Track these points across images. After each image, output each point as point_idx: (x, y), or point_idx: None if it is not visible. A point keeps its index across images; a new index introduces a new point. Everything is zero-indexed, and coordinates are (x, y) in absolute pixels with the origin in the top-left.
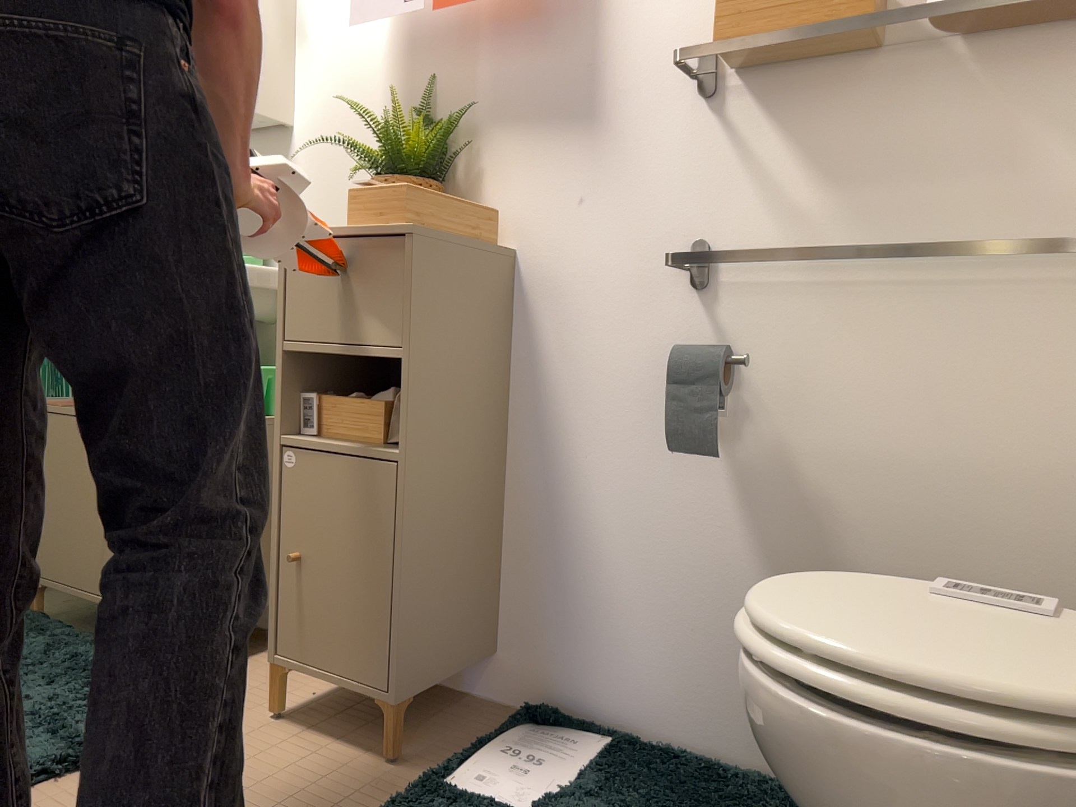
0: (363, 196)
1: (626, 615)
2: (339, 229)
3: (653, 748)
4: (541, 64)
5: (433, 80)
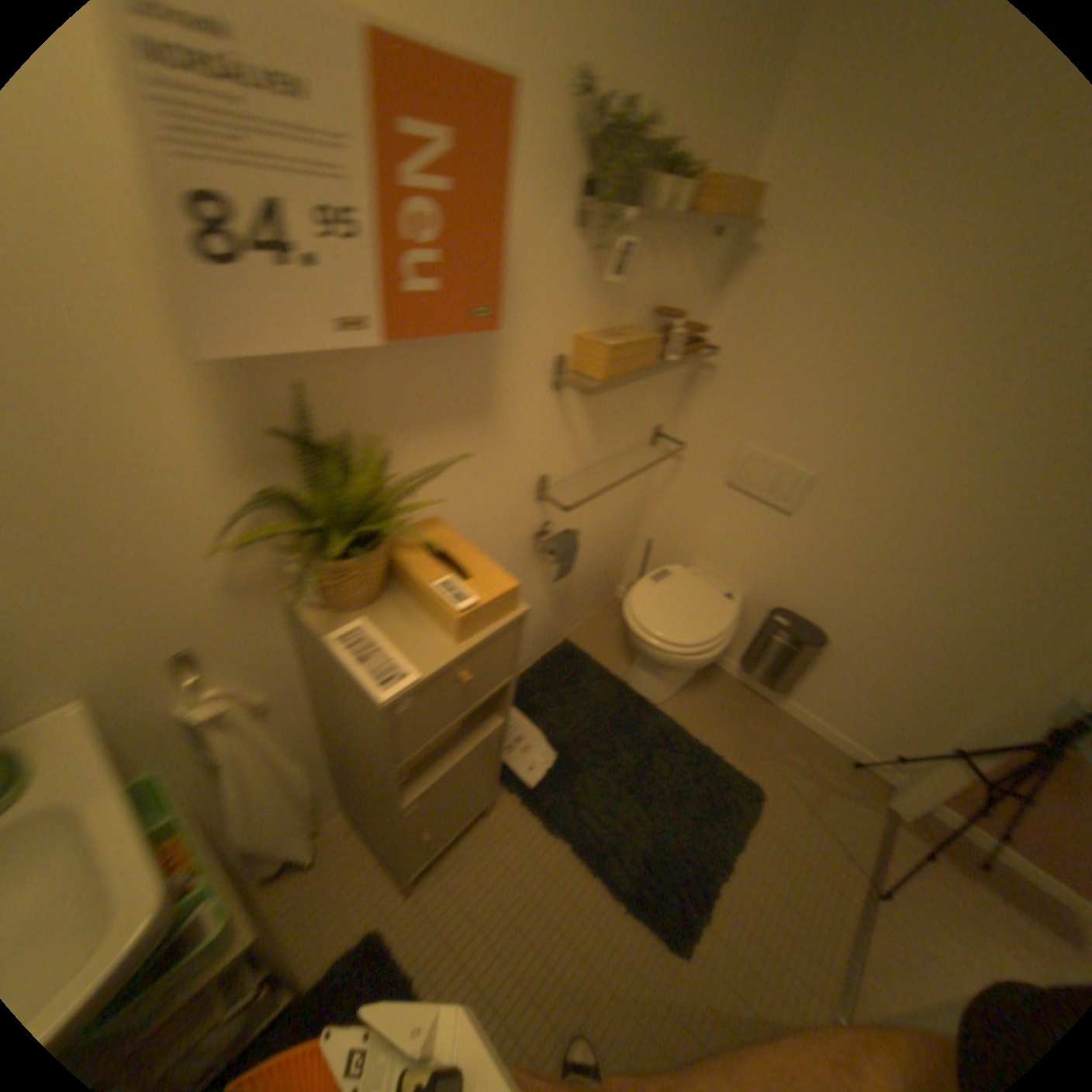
0: (476, 611)
1: None
2: (460, 651)
3: (519, 686)
4: (446, 363)
5: (302, 385)
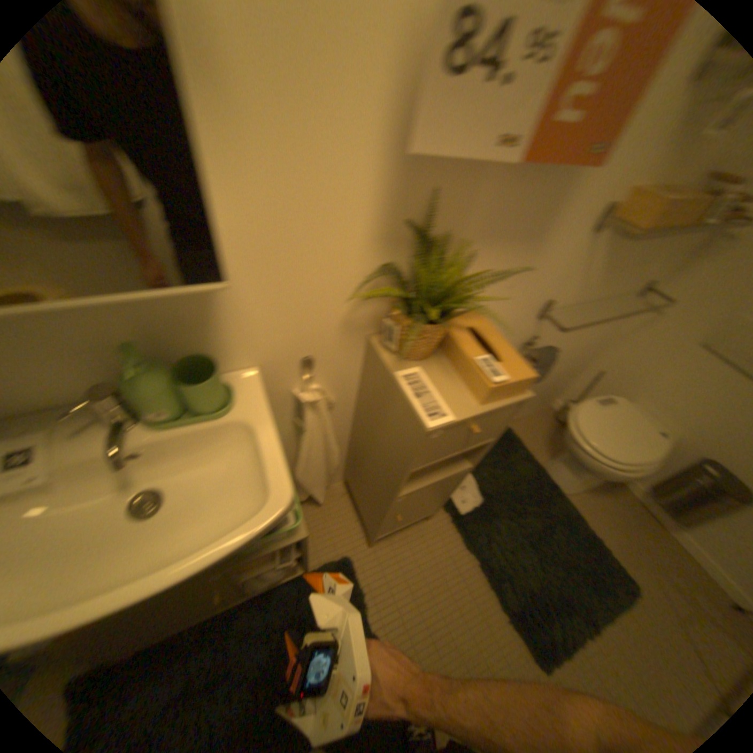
0: (502, 387)
1: None
2: (480, 410)
3: None
4: (530, 191)
5: (436, 190)
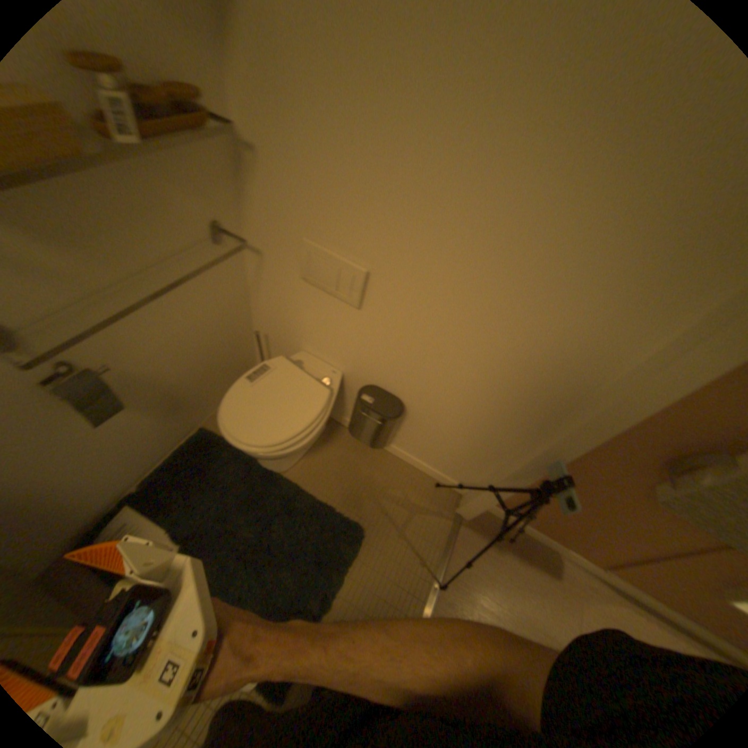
0: None
1: (88, 482)
2: None
3: (143, 488)
4: None
5: None
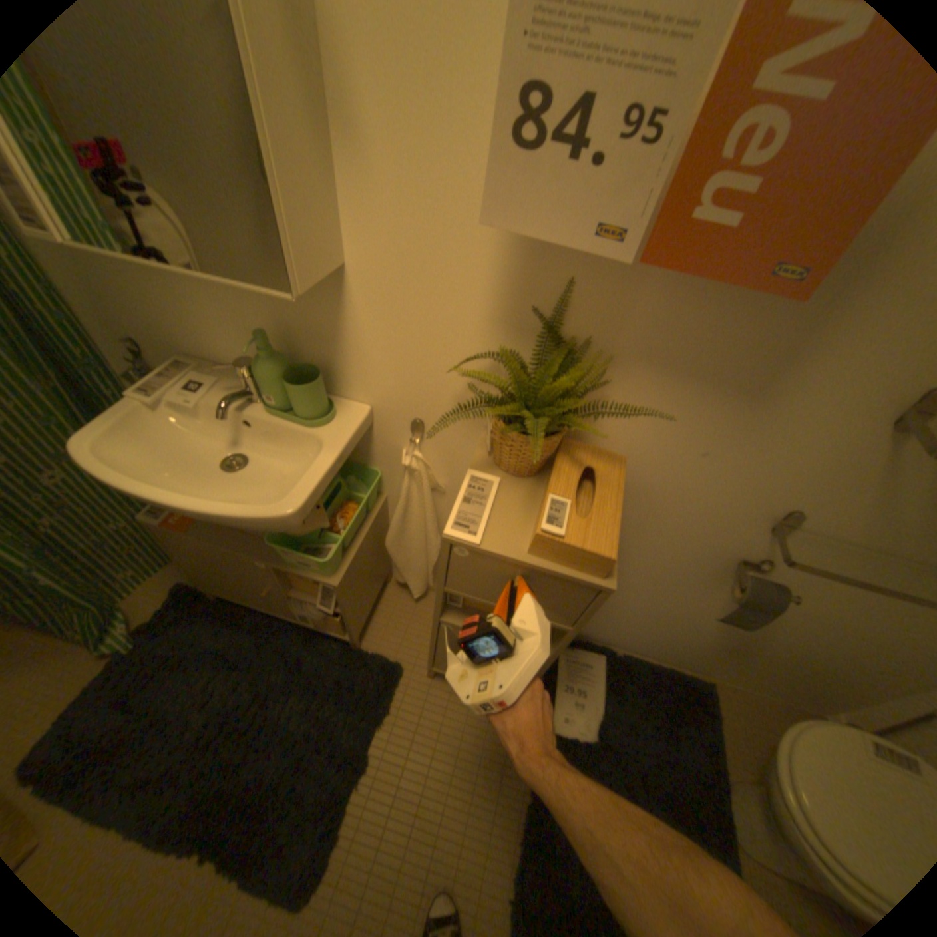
0: (556, 542)
1: (626, 620)
2: (523, 557)
3: (628, 664)
4: (733, 320)
5: (571, 282)
